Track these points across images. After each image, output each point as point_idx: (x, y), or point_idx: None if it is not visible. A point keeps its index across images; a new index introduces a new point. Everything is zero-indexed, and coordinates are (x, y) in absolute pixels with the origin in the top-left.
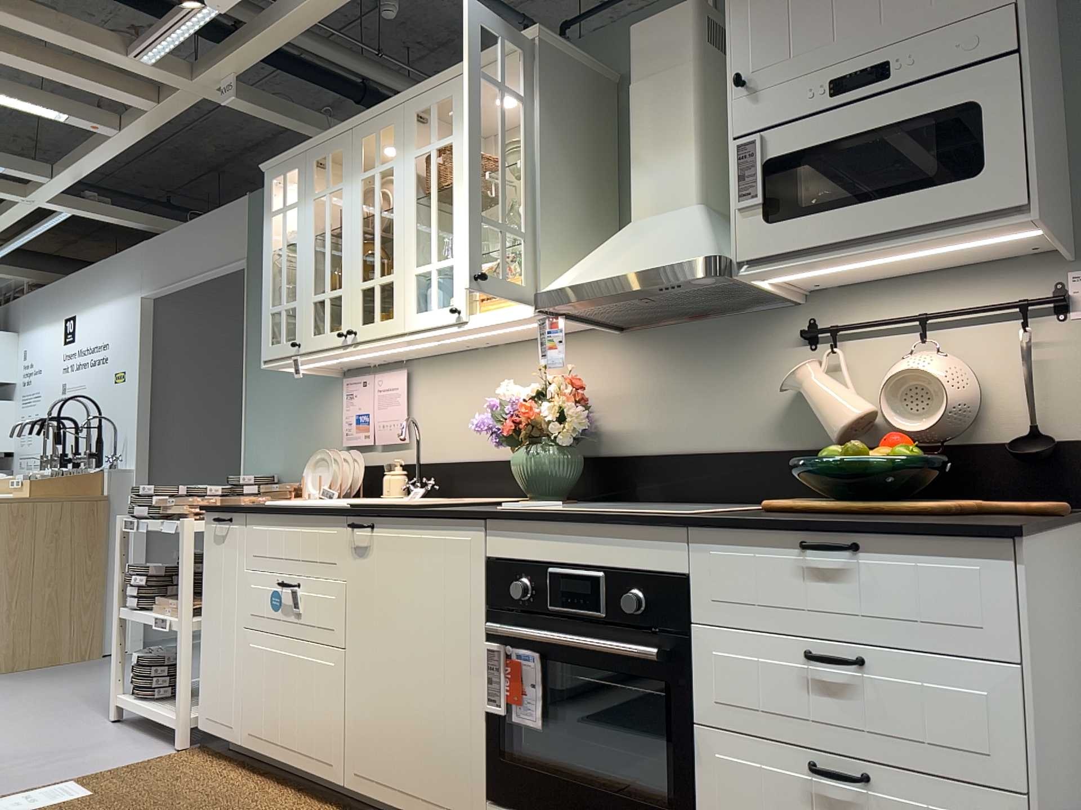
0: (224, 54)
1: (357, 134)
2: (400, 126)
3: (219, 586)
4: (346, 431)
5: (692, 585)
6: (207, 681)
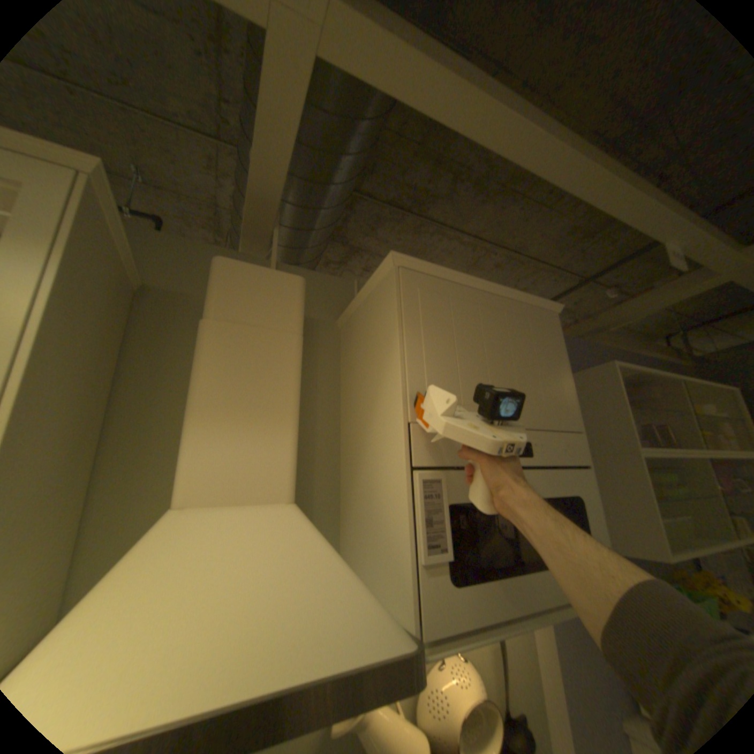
0: None
1: None
2: None
3: None
4: None
5: None
6: None
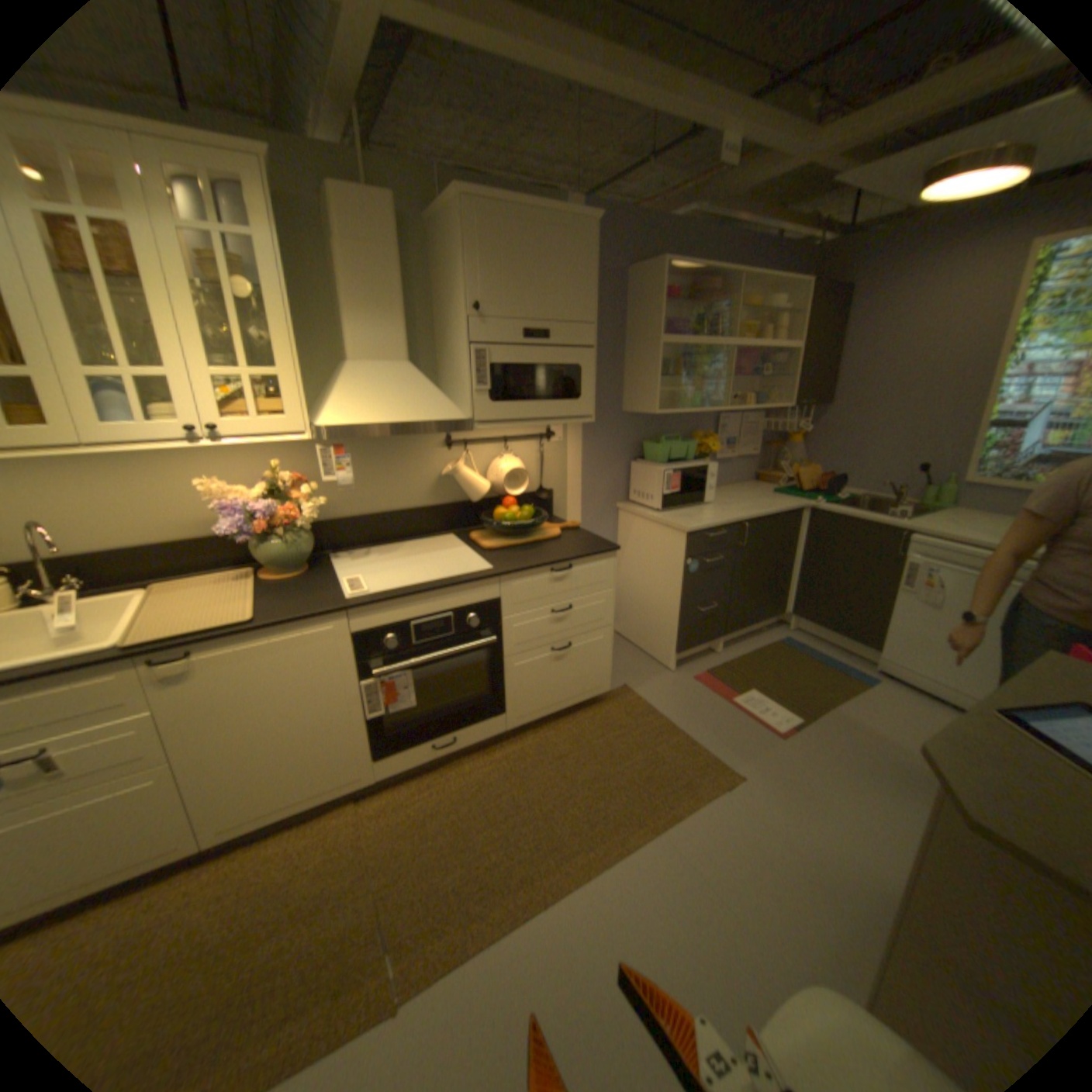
0: None
1: None
2: None
3: None
4: None
5: (501, 601)
6: None
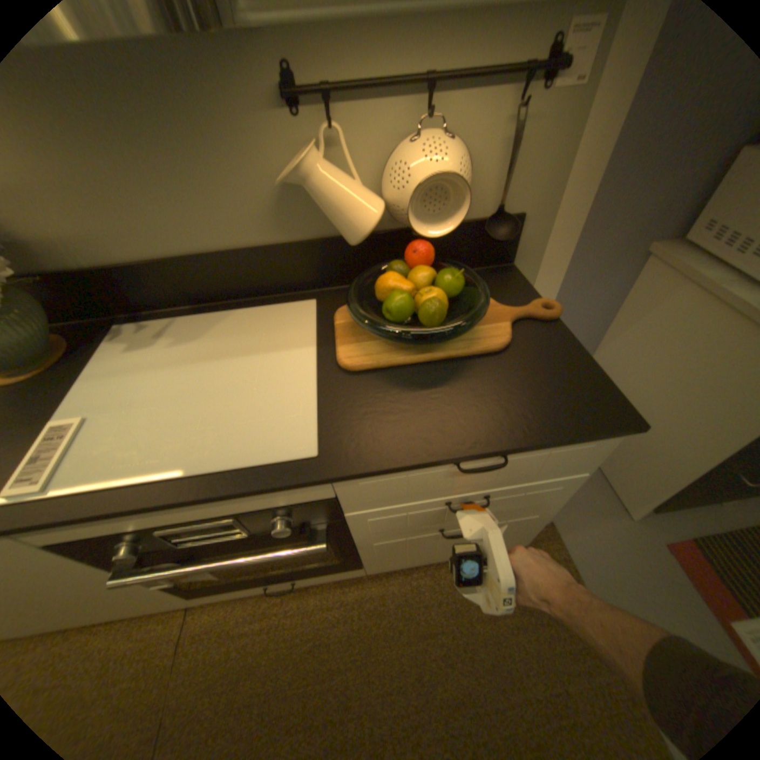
0: None
1: None
2: None
3: None
4: None
5: (338, 500)
6: None
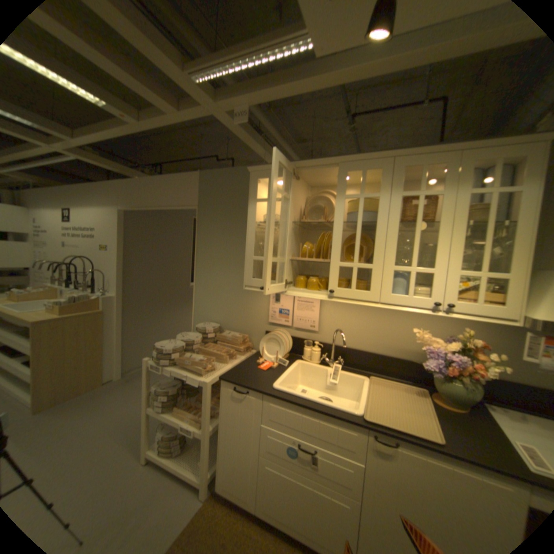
0: (247, 87)
1: (343, 166)
2: (389, 171)
3: (235, 426)
4: (272, 315)
5: None
6: (224, 472)
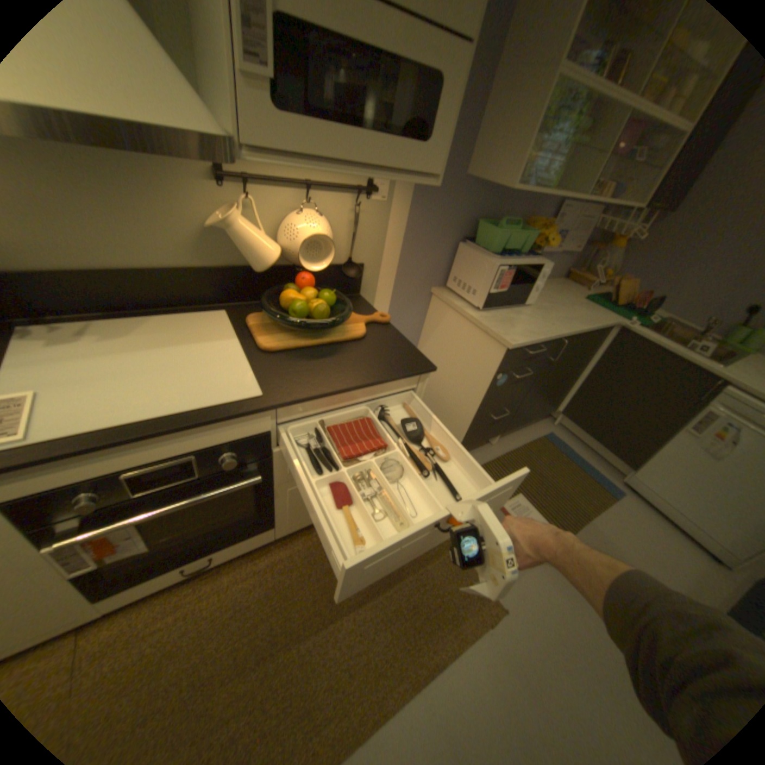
0: None
1: None
2: None
3: None
4: None
5: (272, 434)
6: None
